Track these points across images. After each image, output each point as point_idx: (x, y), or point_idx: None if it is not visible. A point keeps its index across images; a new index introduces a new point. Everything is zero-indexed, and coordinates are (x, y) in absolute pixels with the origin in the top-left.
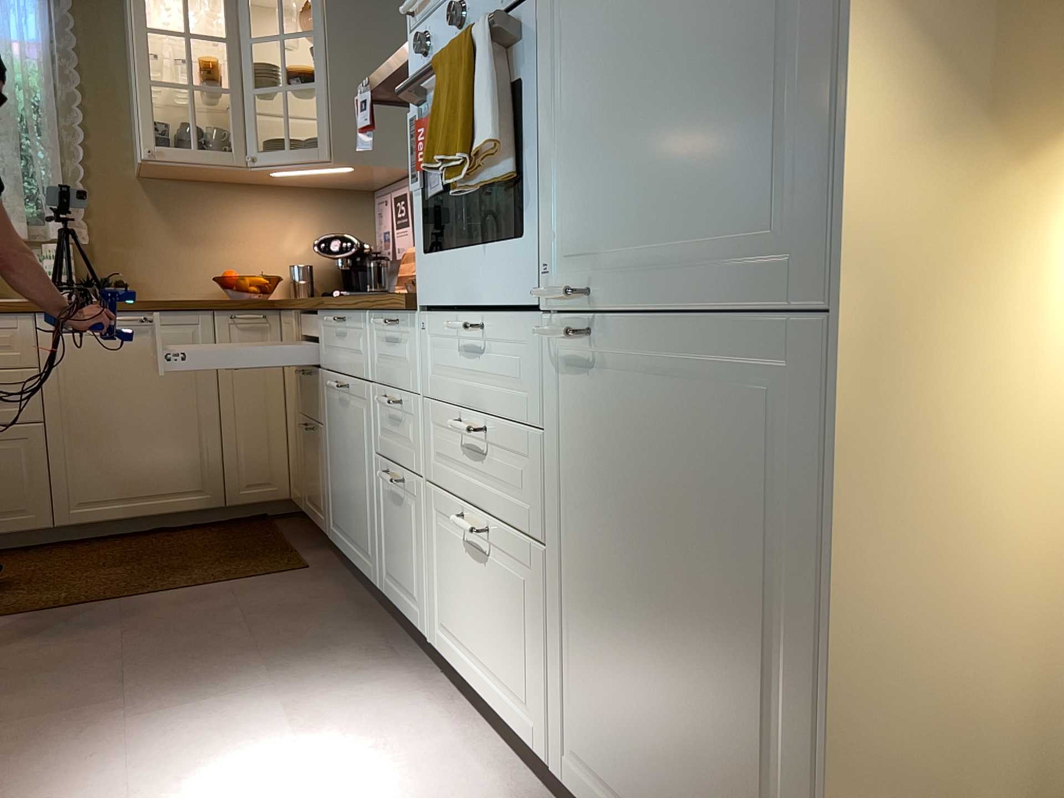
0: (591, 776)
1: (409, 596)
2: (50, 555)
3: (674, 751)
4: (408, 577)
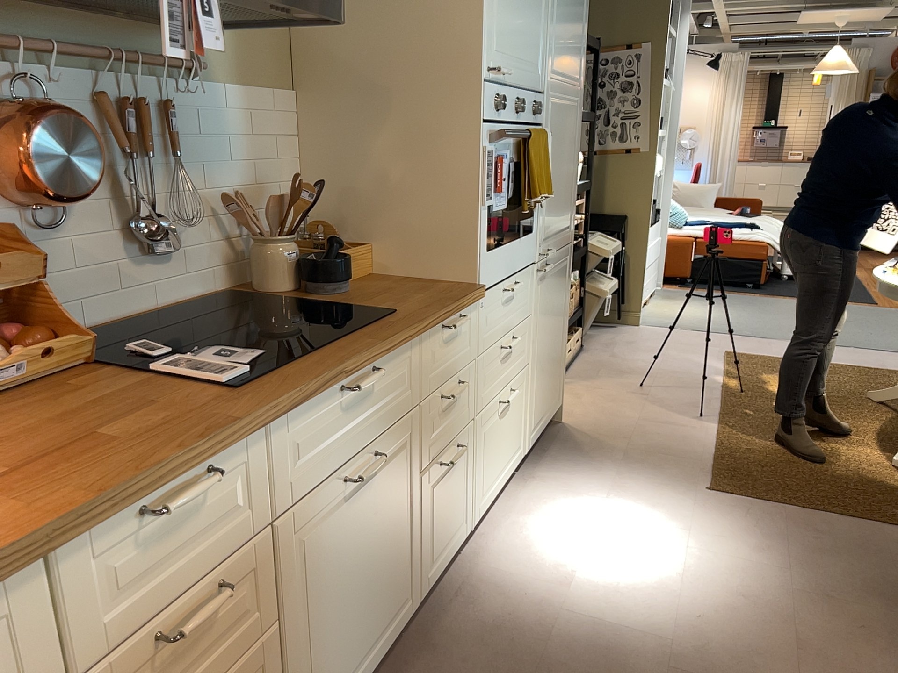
0: (534, 425)
1: (454, 530)
2: None
3: (549, 377)
4: (455, 516)
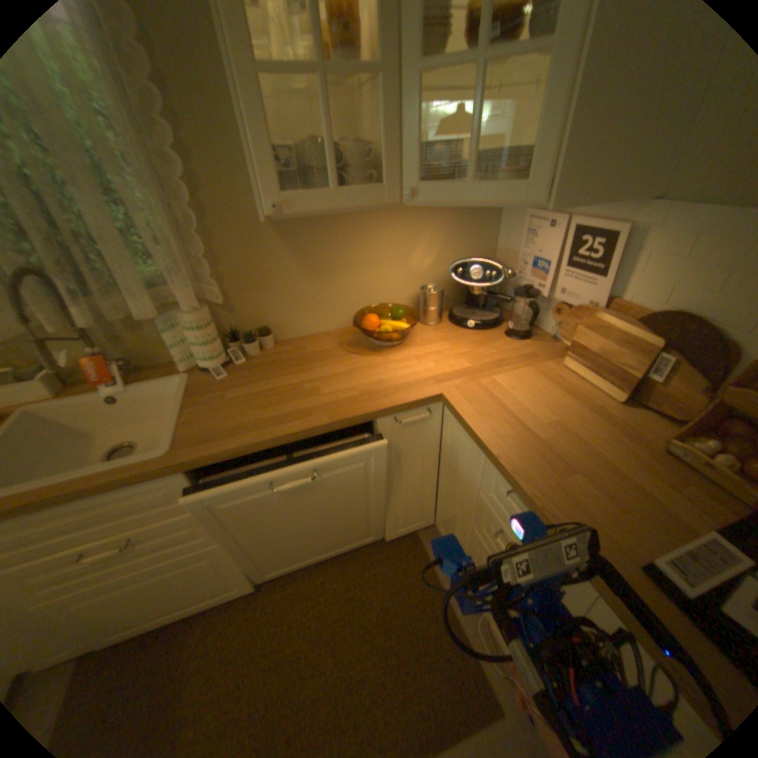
0: None
1: None
2: (257, 609)
3: None
4: None
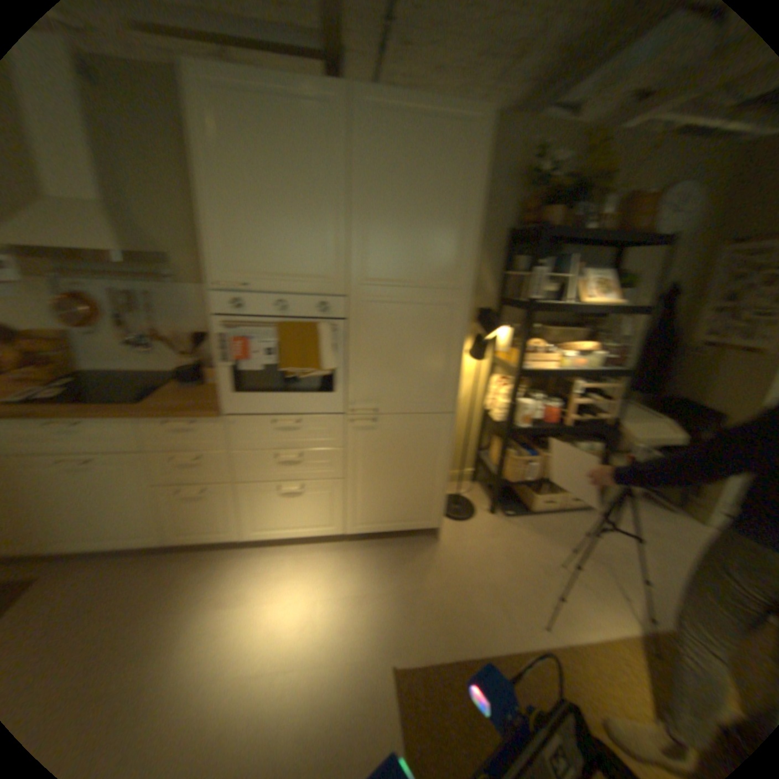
0: (361, 523)
1: (205, 535)
2: None
3: (397, 501)
4: (204, 528)
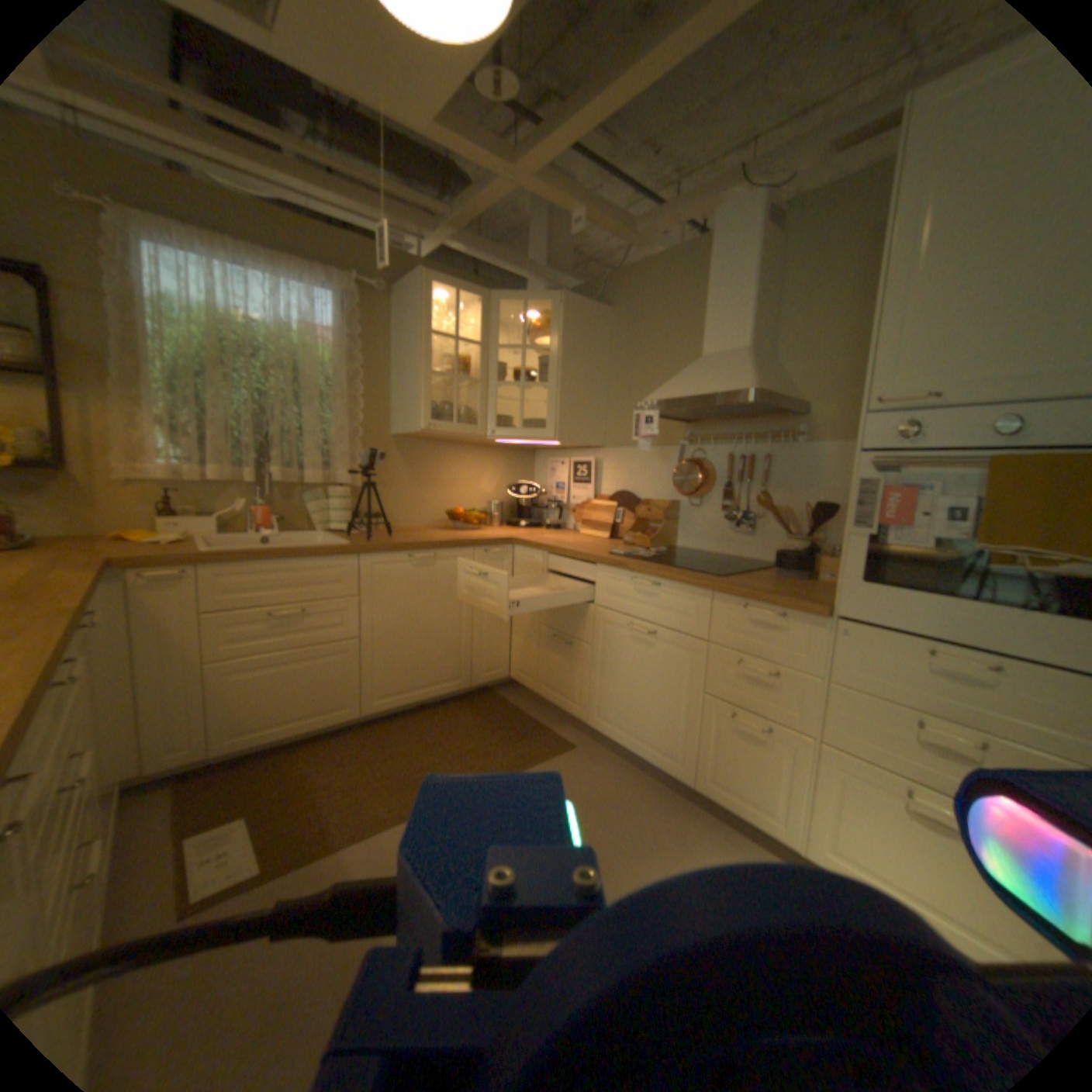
0: None
1: (760, 808)
2: (358, 740)
3: None
4: (761, 795)
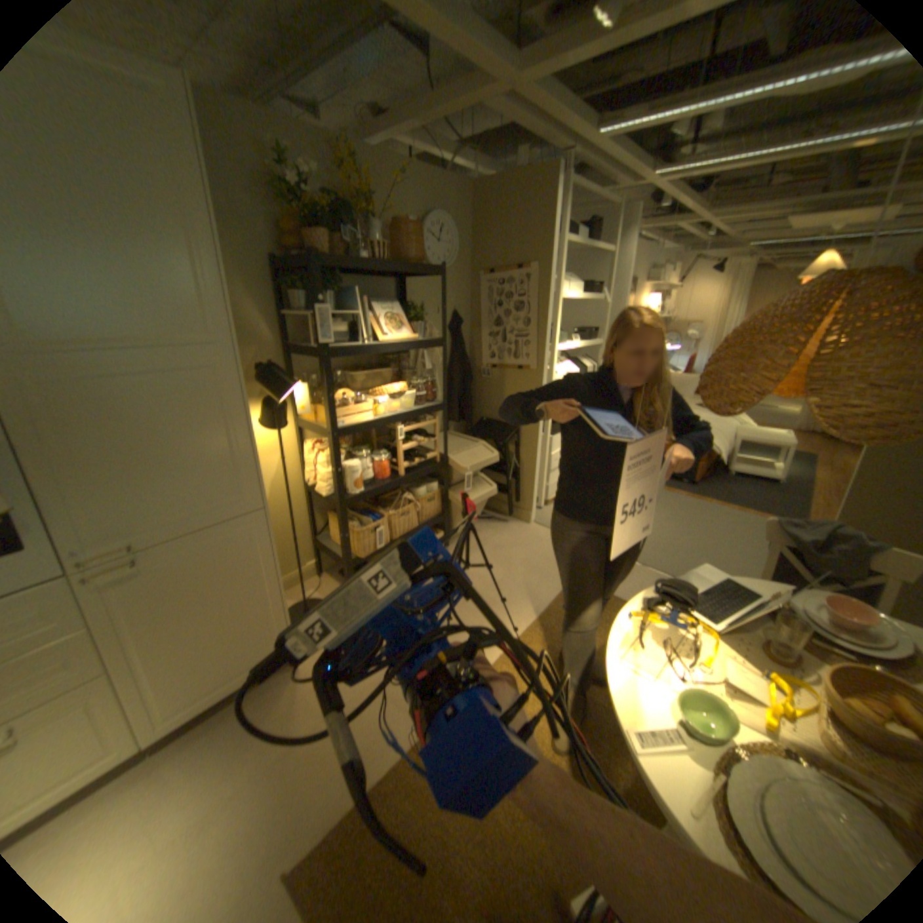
0: (171, 714)
1: None
2: None
3: (220, 653)
4: None
